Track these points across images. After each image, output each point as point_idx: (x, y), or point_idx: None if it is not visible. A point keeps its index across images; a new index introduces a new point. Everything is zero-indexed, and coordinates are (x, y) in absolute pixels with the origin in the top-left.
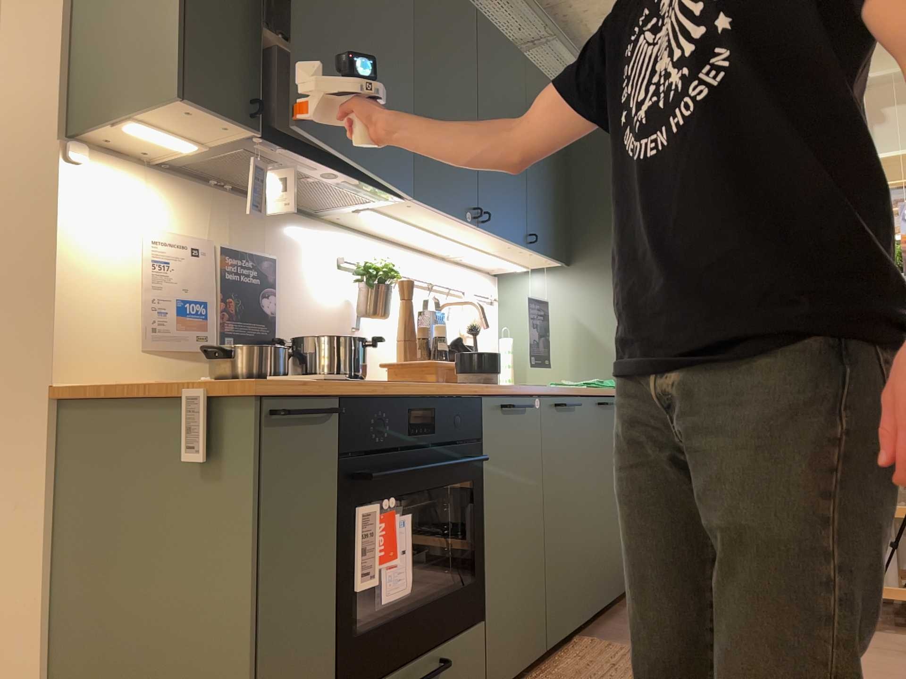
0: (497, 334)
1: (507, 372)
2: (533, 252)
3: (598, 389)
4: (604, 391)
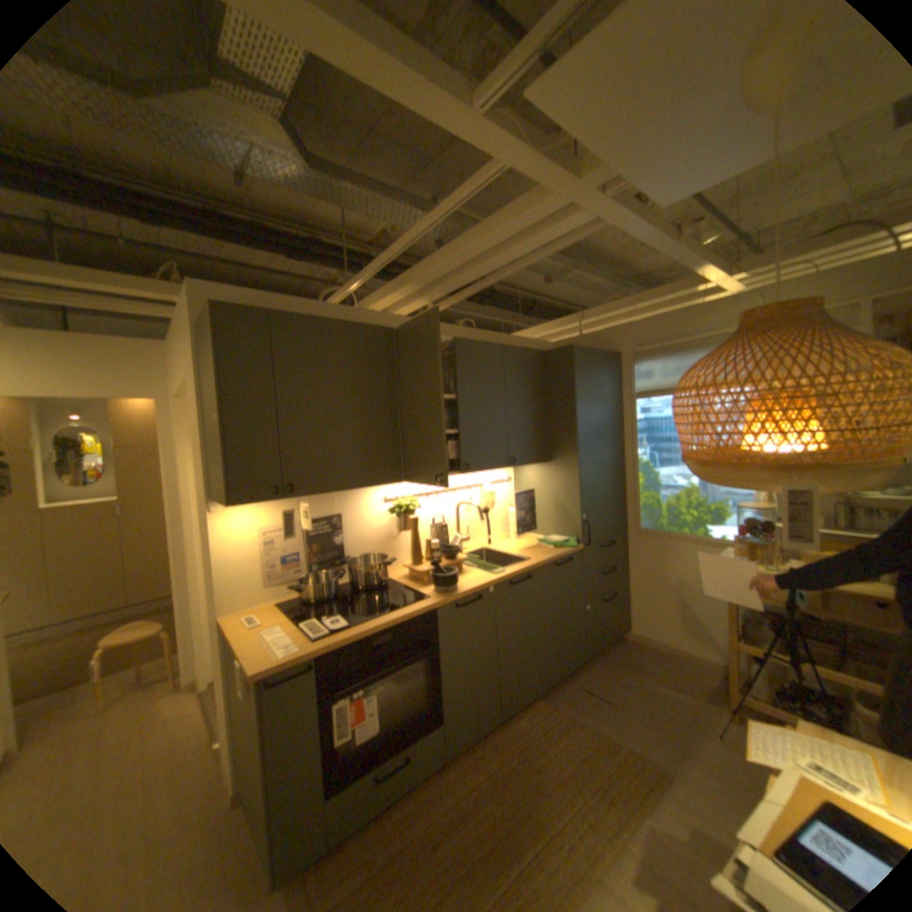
0: (509, 502)
1: (512, 529)
2: (515, 466)
3: (560, 548)
4: (561, 553)
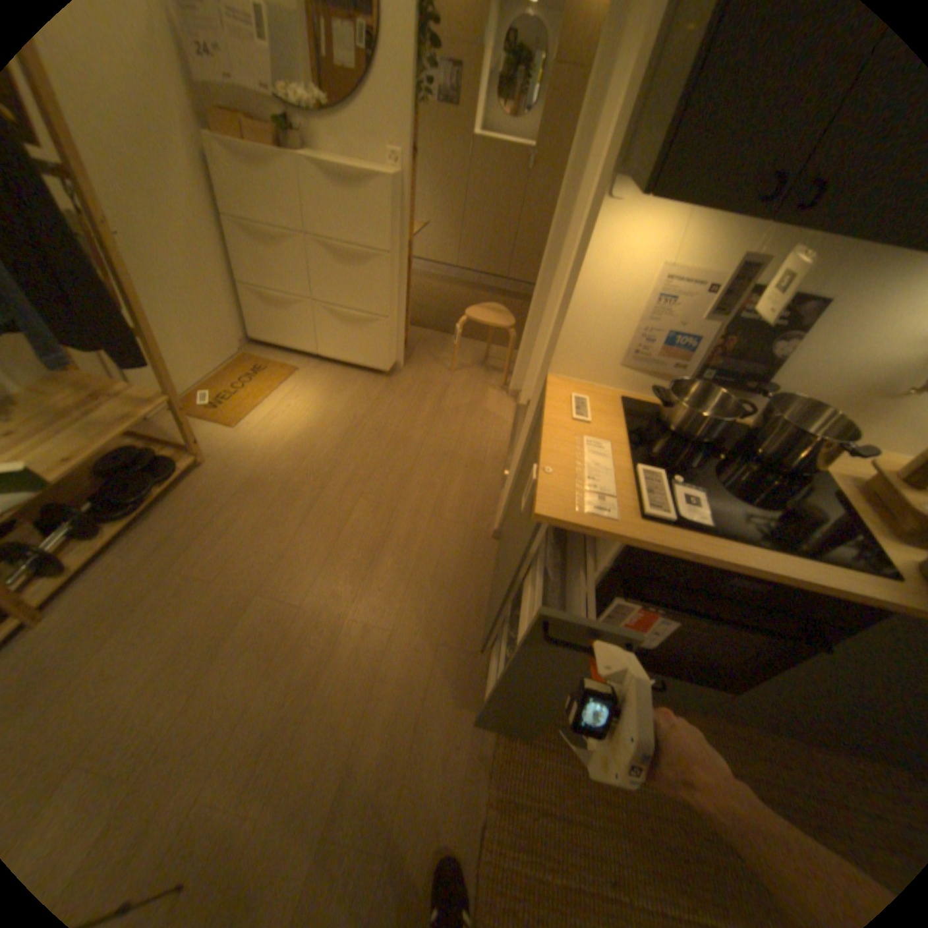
0: None
1: None
2: None
3: None
4: None
